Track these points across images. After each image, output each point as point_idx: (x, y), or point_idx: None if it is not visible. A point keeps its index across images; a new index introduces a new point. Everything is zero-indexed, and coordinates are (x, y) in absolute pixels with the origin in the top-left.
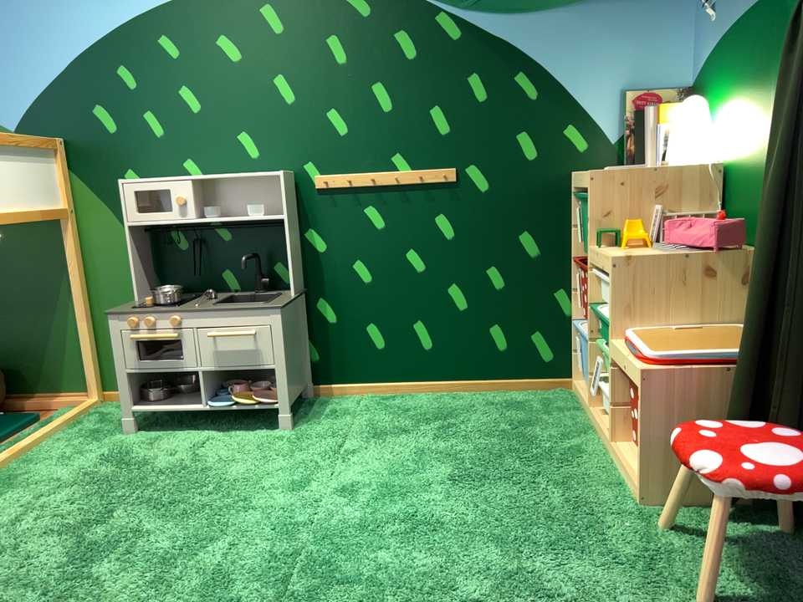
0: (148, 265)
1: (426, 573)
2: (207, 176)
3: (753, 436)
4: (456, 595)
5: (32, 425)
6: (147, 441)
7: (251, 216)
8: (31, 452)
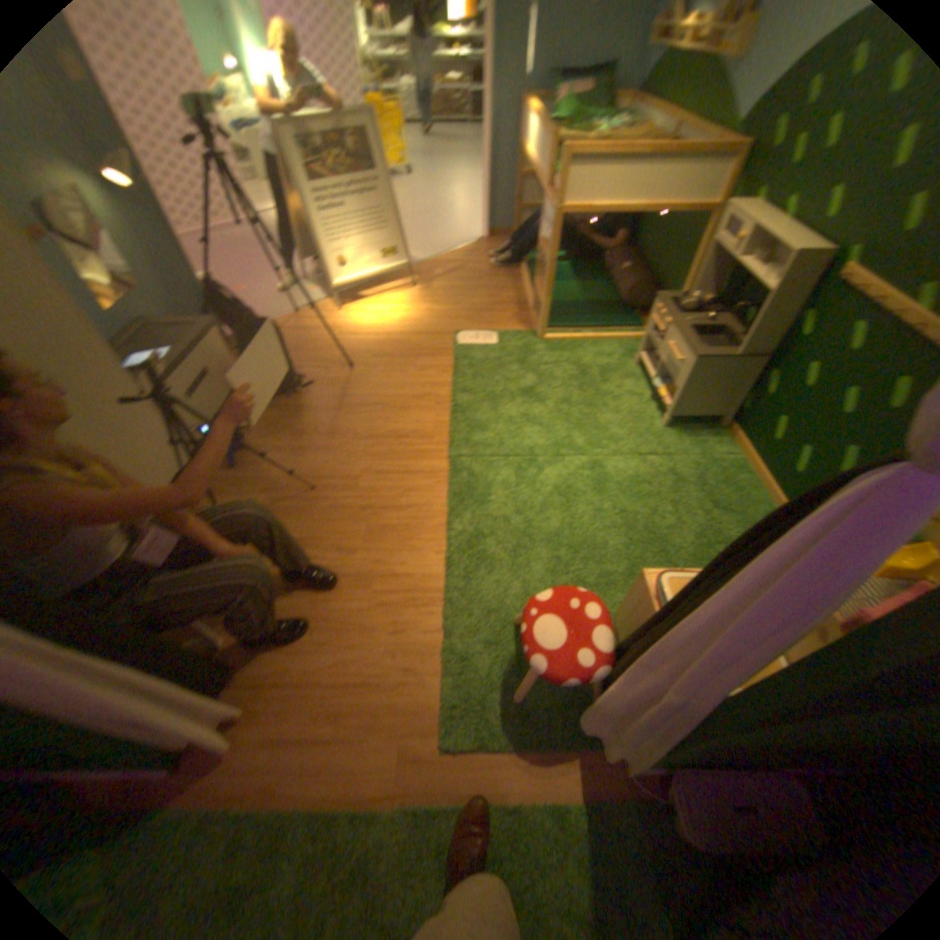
0: (726, 272)
1: (526, 504)
2: (782, 223)
3: (583, 638)
4: (512, 515)
5: (633, 330)
6: (628, 375)
7: (772, 276)
8: (601, 343)
